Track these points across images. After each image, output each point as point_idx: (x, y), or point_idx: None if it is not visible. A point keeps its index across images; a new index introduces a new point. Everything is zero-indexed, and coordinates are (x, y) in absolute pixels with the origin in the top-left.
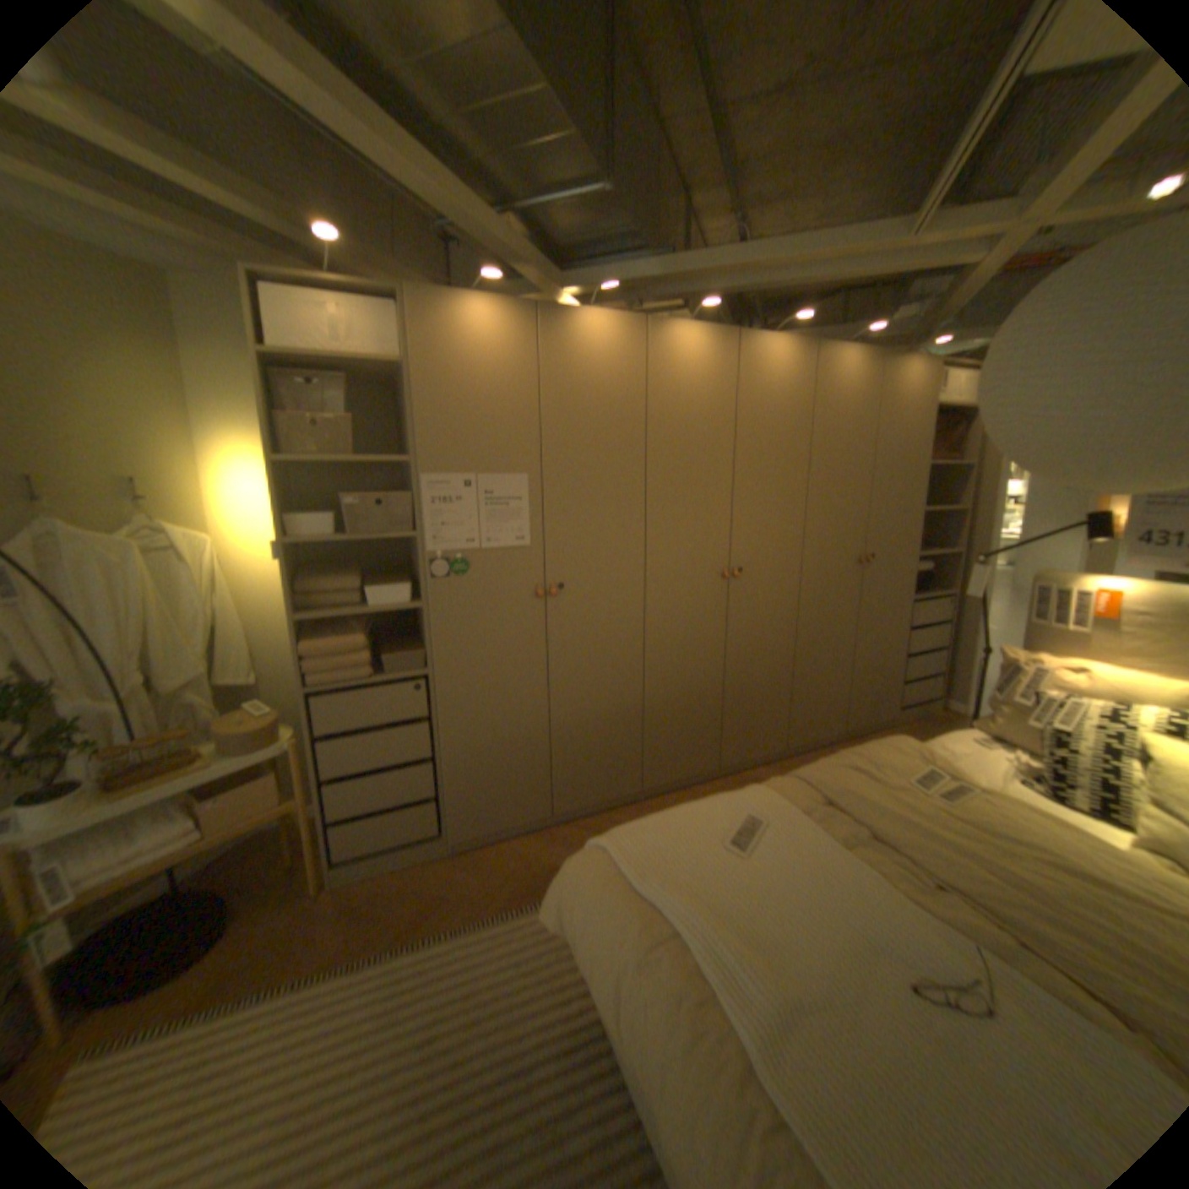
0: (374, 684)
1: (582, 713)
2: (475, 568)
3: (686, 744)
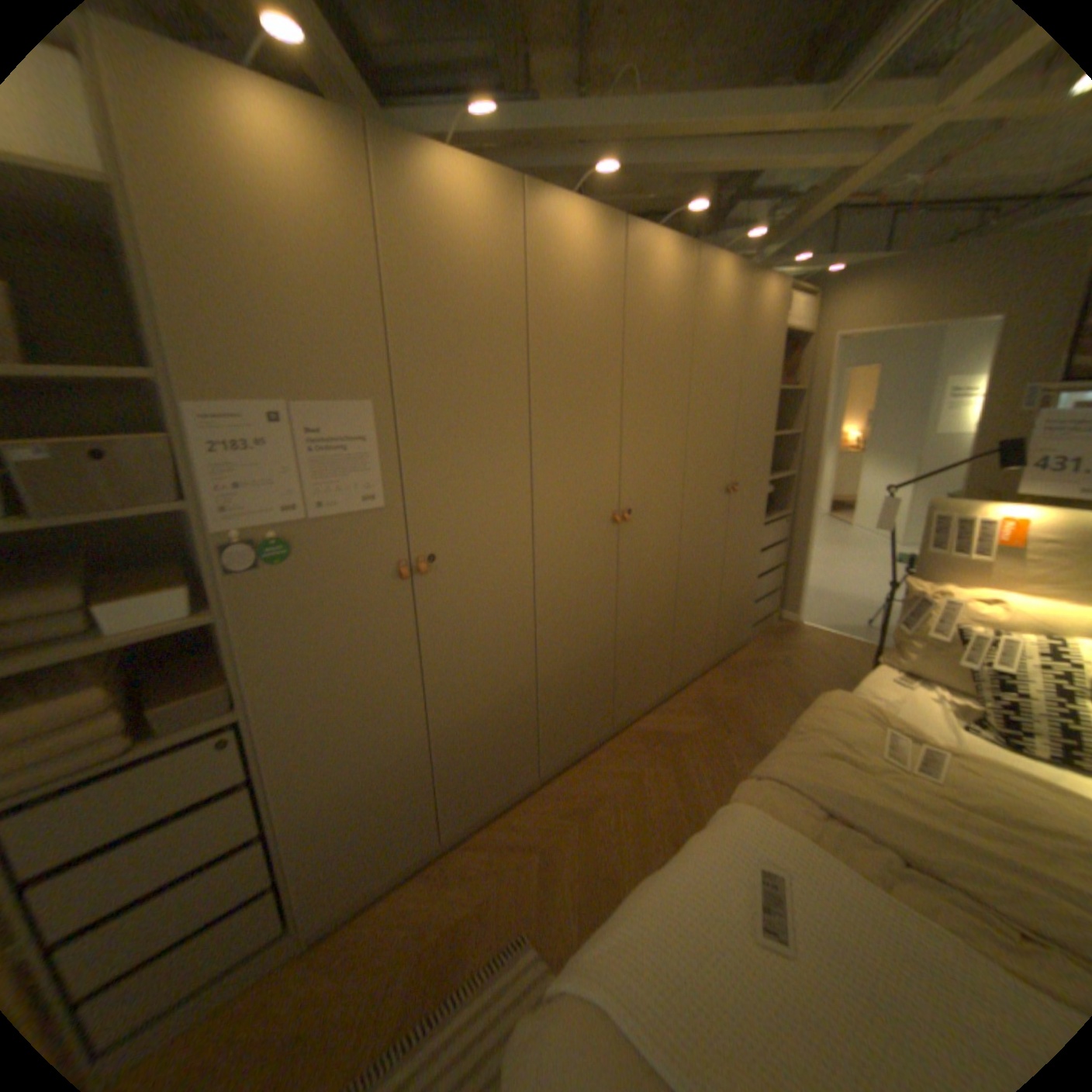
0: (141, 759)
1: (470, 713)
2: (303, 548)
3: (582, 714)
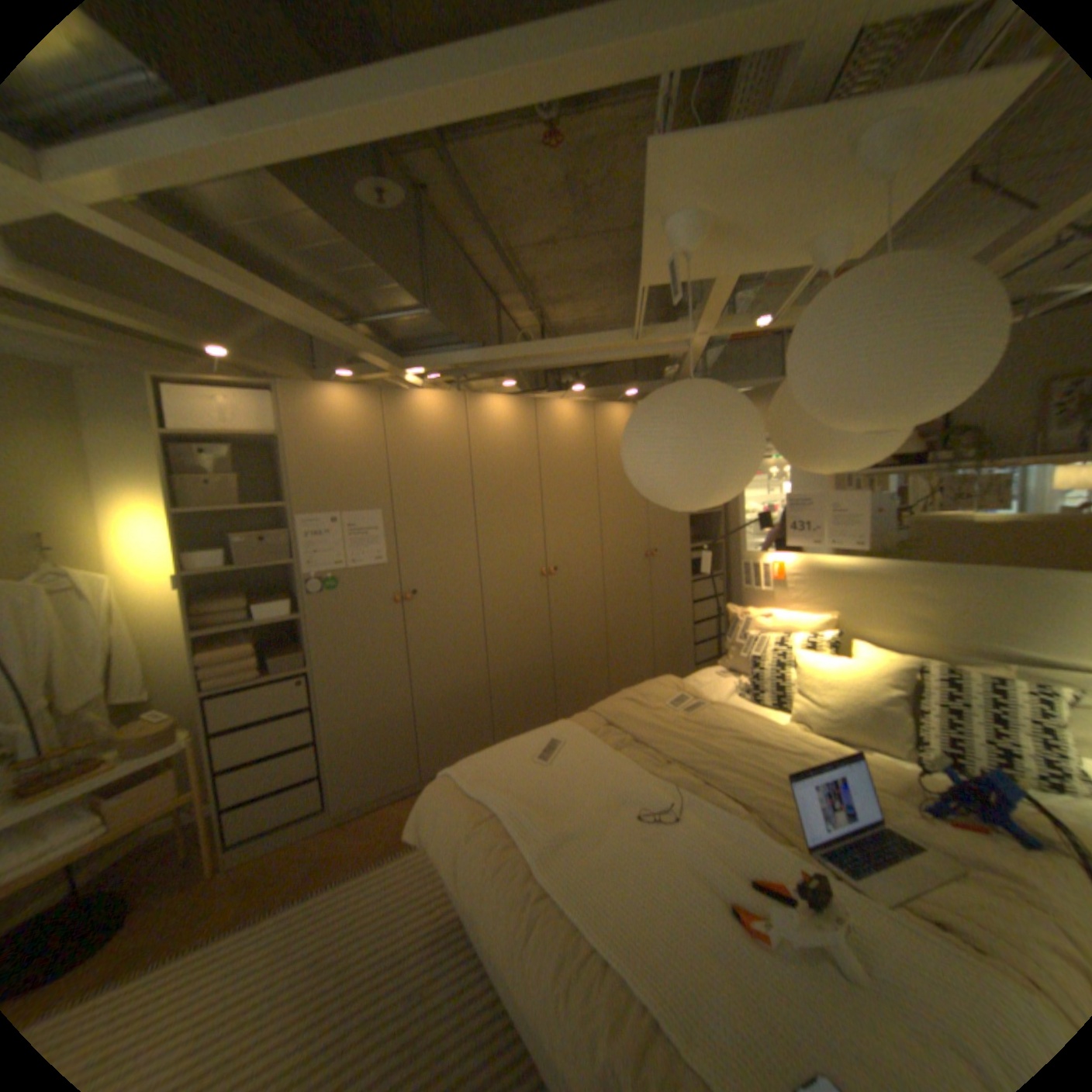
0: (262, 686)
1: (440, 693)
2: (344, 584)
3: (528, 710)
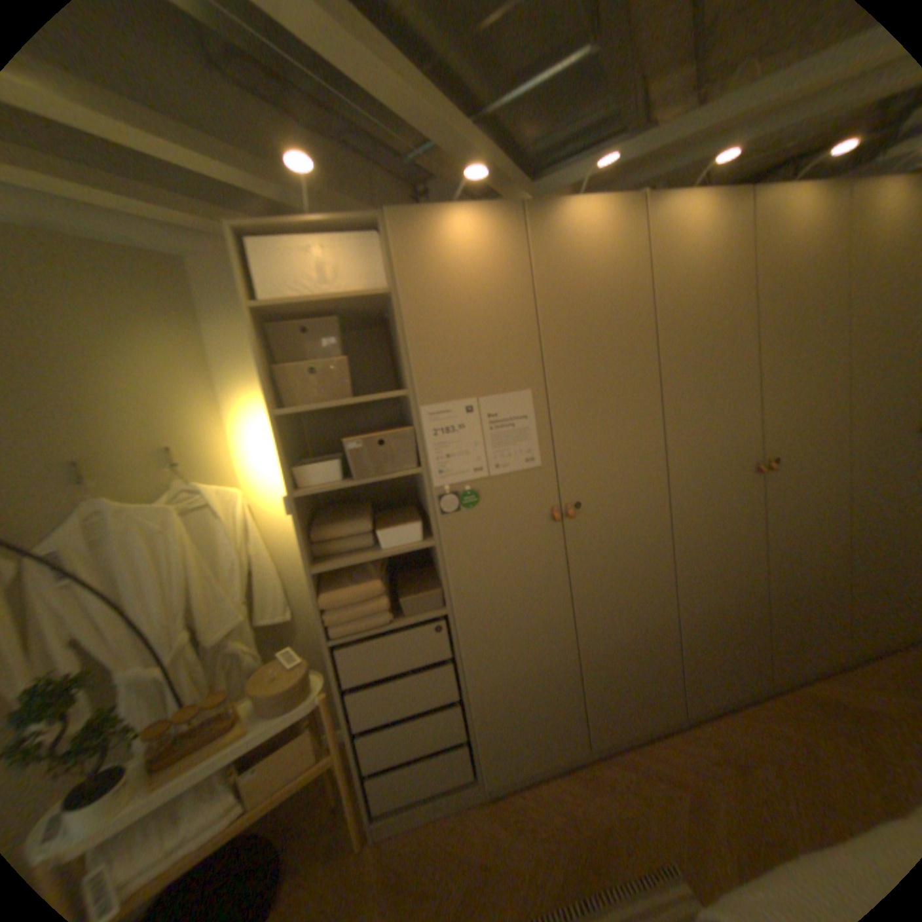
0: (396, 631)
1: (615, 641)
2: (486, 497)
3: (734, 664)
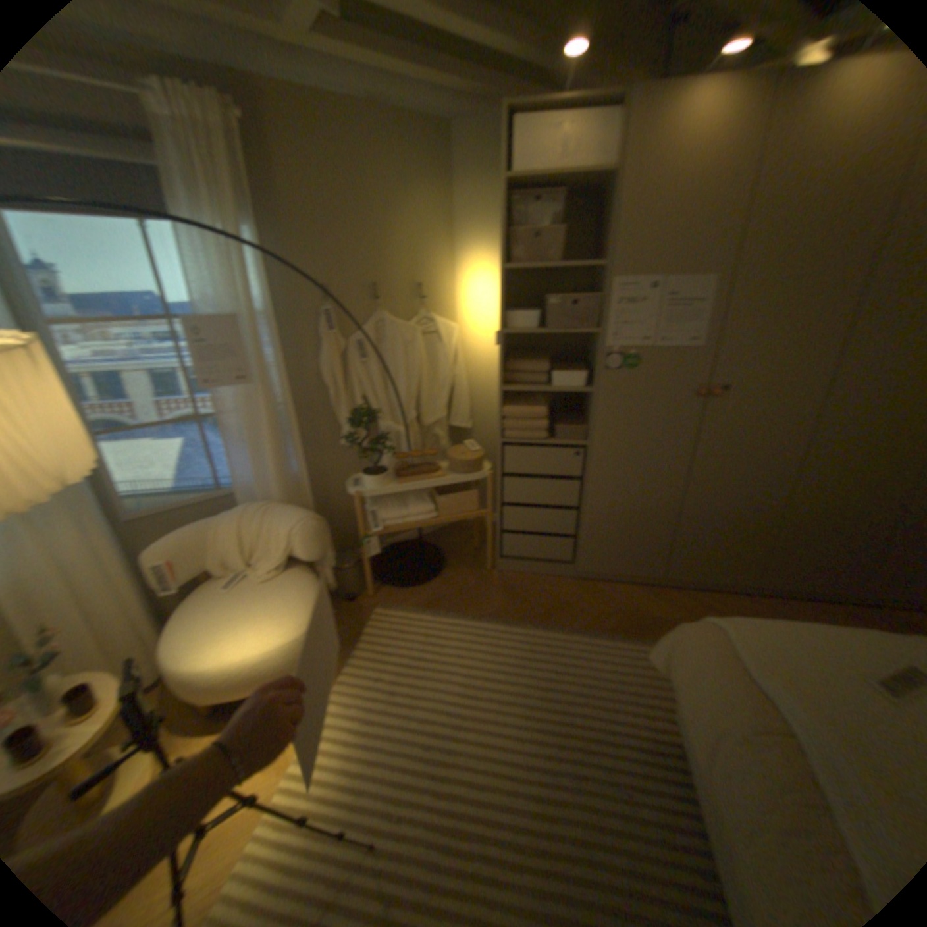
0: (549, 445)
1: (718, 506)
2: (646, 363)
3: (828, 563)
